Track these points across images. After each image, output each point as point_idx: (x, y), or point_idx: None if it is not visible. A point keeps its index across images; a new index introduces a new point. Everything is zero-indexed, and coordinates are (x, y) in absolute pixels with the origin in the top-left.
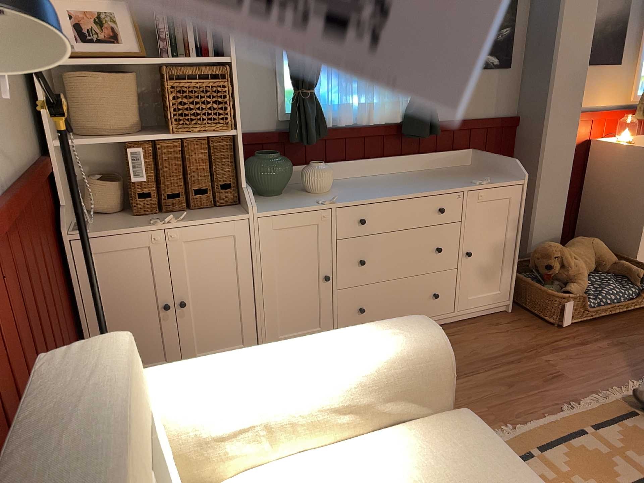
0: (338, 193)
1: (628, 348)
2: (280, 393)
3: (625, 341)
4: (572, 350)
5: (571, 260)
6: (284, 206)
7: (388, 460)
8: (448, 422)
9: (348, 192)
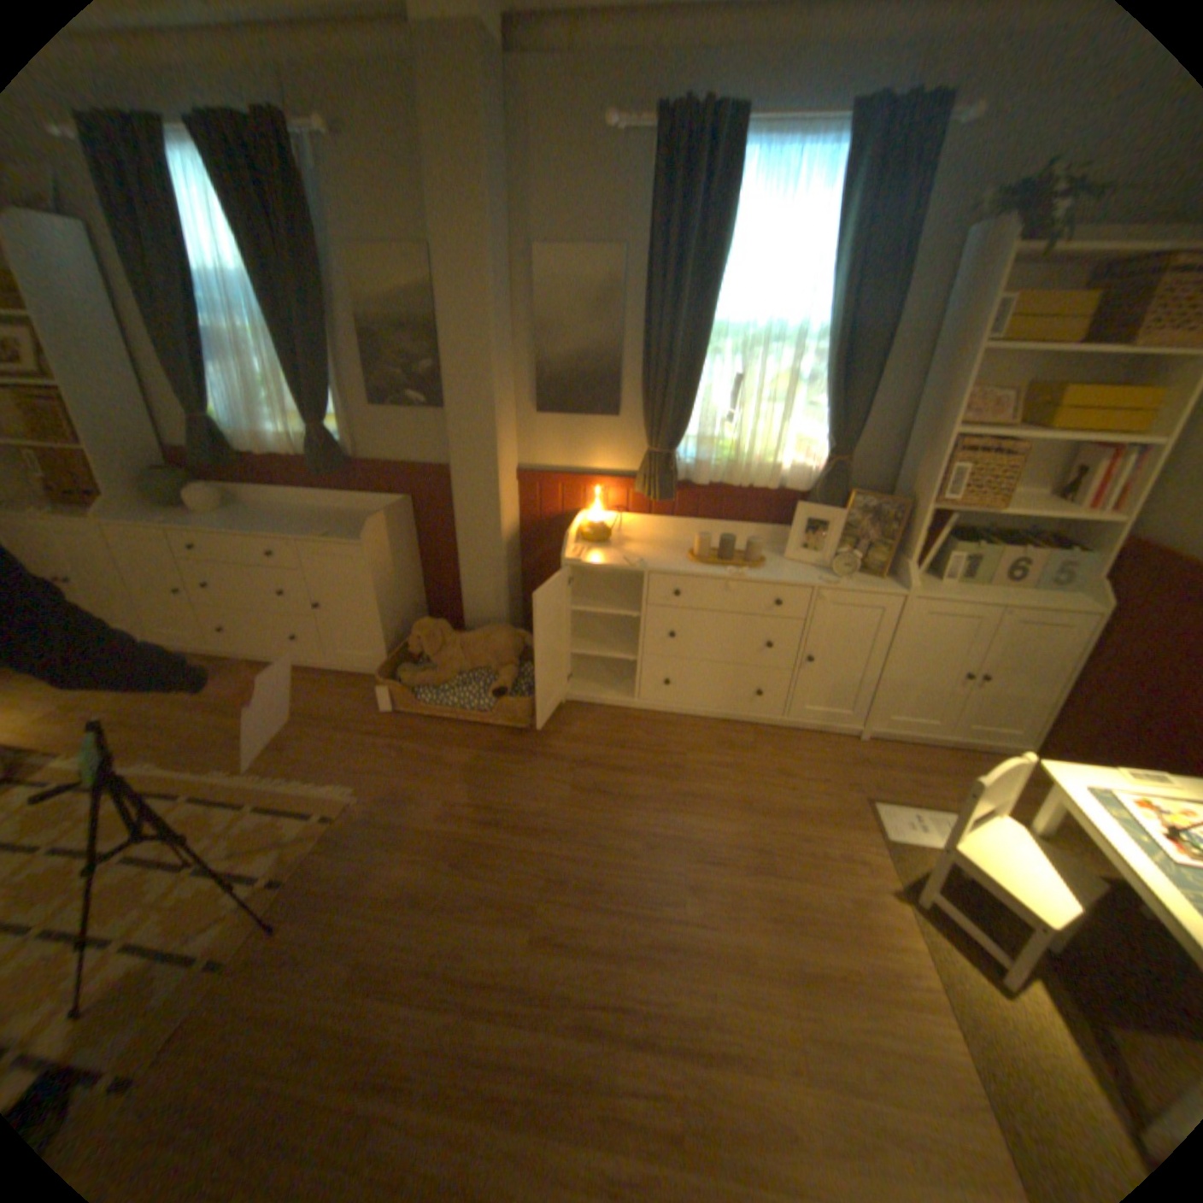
0: (202, 519)
1: (390, 758)
2: None
3: (407, 751)
4: (346, 736)
5: (447, 647)
6: (128, 522)
7: None
8: None
9: (211, 519)
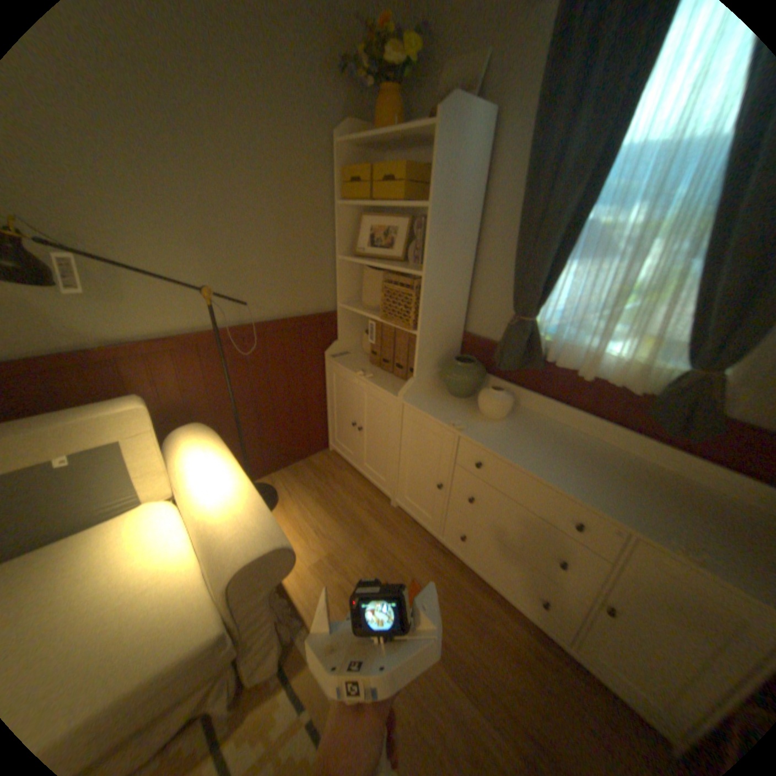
0: (495, 426)
1: None
2: (187, 491)
3: None
4: None
5: None
6: (429, 407)
7: (164, 578)
8: (201, 615)
9: (506, 431)
